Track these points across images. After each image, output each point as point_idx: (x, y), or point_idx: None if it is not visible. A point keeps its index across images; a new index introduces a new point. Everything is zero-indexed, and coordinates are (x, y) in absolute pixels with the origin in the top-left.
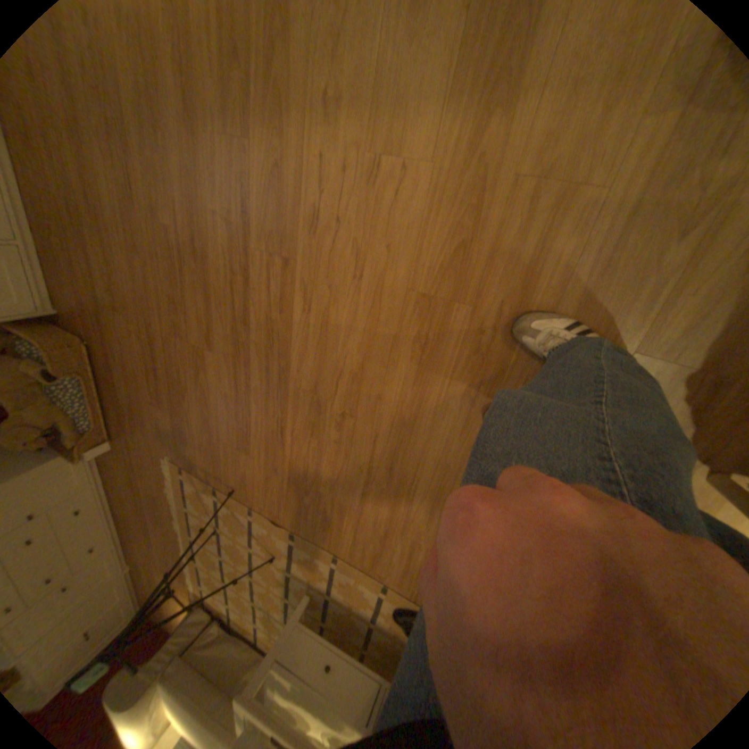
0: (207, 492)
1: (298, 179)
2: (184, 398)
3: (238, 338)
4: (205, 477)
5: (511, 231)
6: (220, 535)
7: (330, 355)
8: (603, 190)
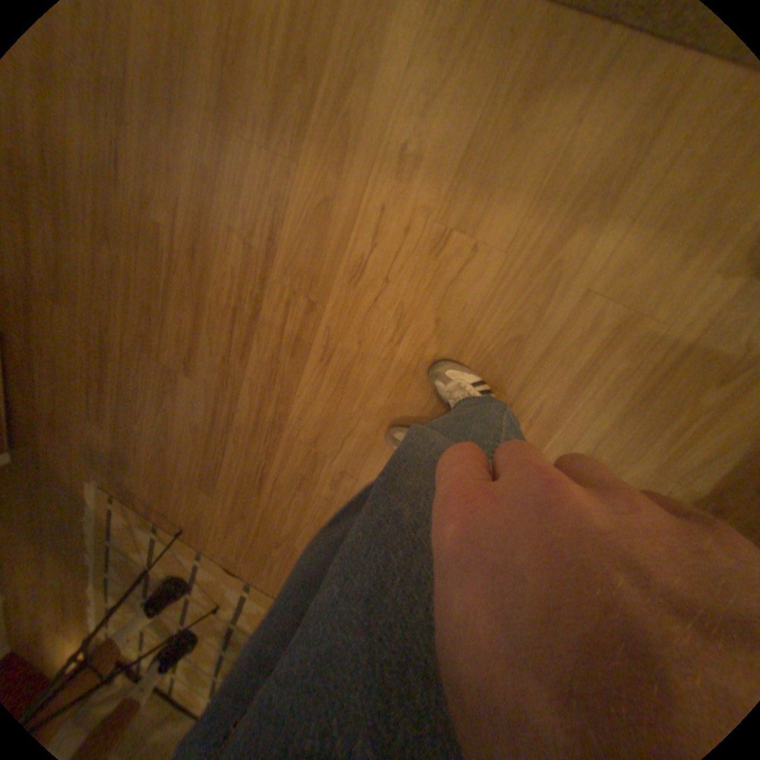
0: (145, 528)
1: (350, 224)
2: (138, 421)
3: (230, 370)
4: (146, 511)
5: (569, 339)
6: (151, 576)
7: (342, 411)
8: (662, 326)
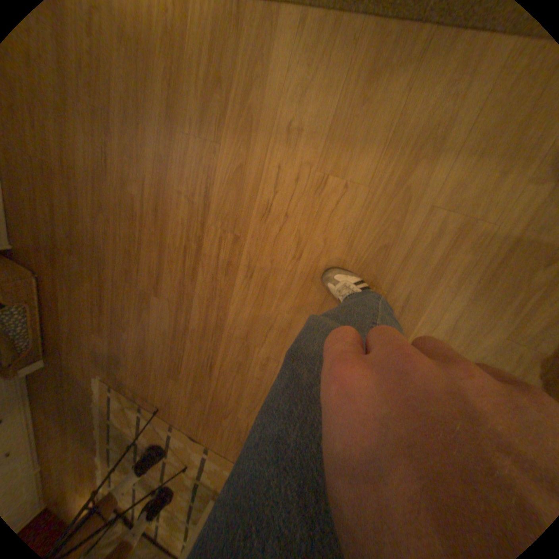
0: (133, 409)
1: (257, 180)
2: (125, 331)
3: (185, 289)
4: (133, 396)
5: (423, 243)
6: (138, 445)
7: (264, 312)
8: (493, 226)
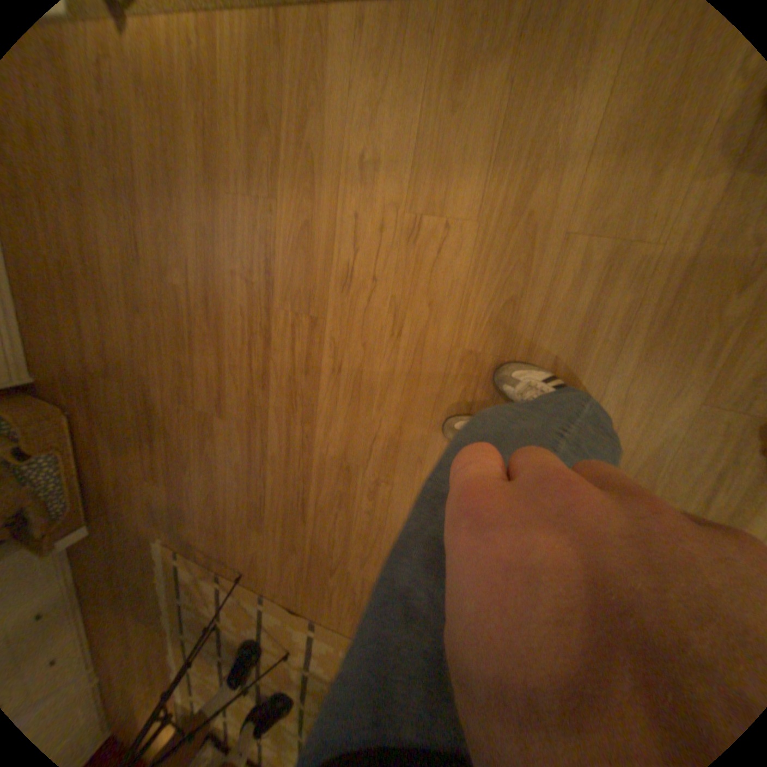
0: (207, 579)
1: (330, 238)
2: (185, 471)
3: (255, 402)
4: (206, 561)
5: (564, 286)
6: (221, 630)
7: (363, 417)
8: (657, 246)
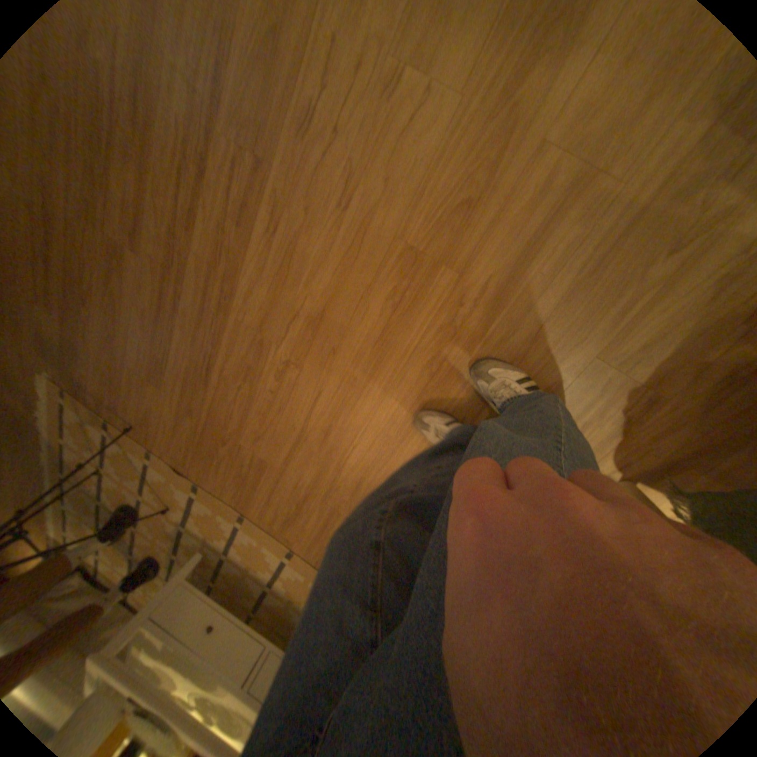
0: (96, 426)
1: (298, 62)
2: (86, 305)
3: (176, 245)
4: (98, 407)
5: (520, 203)
6: (104, 478)
7: (288, 292)
8: (618, 186)
